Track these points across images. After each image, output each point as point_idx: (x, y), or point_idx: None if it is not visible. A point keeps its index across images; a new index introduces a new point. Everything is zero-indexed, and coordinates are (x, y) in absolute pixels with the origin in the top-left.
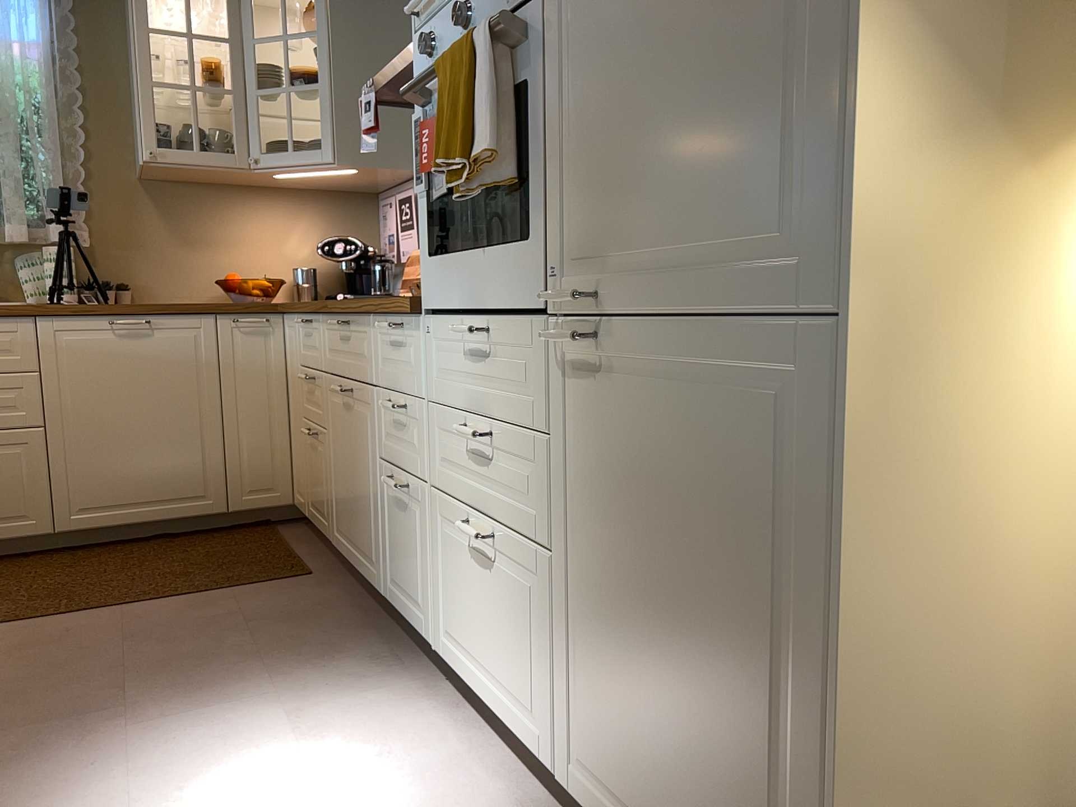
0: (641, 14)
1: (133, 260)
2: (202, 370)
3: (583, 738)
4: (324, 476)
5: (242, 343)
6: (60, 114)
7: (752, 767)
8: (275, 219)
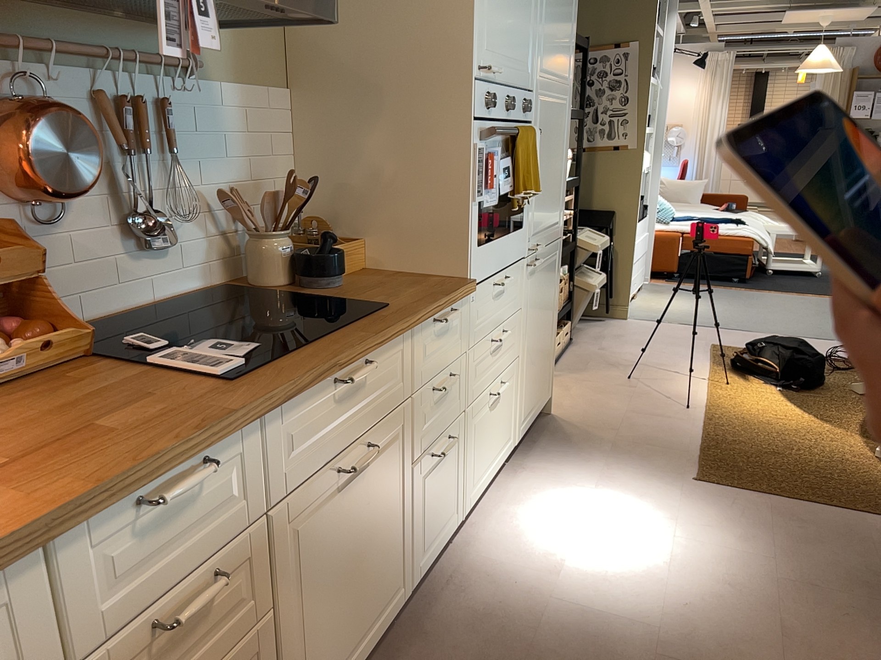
0: (548, 154)
1: None
2: None
3: (522, 411)
4: None
5: None
6: None
7: (548, 350)
8: None
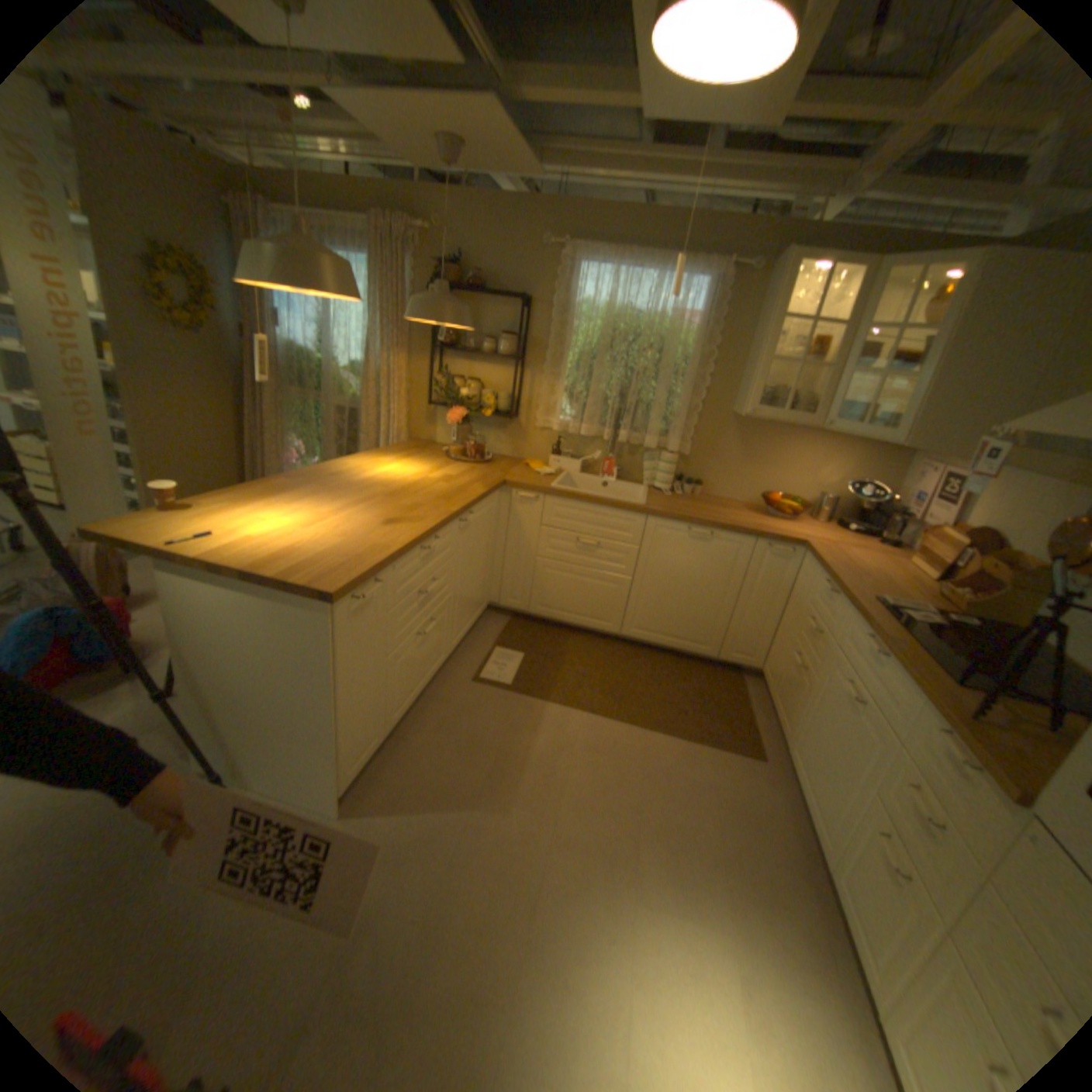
0: None
1: (710, 466)
2: (735, 571)
3: None
4: (802, 704)
5: (769, 561)
6: (698, 363)
7: None
8: (821, 453)
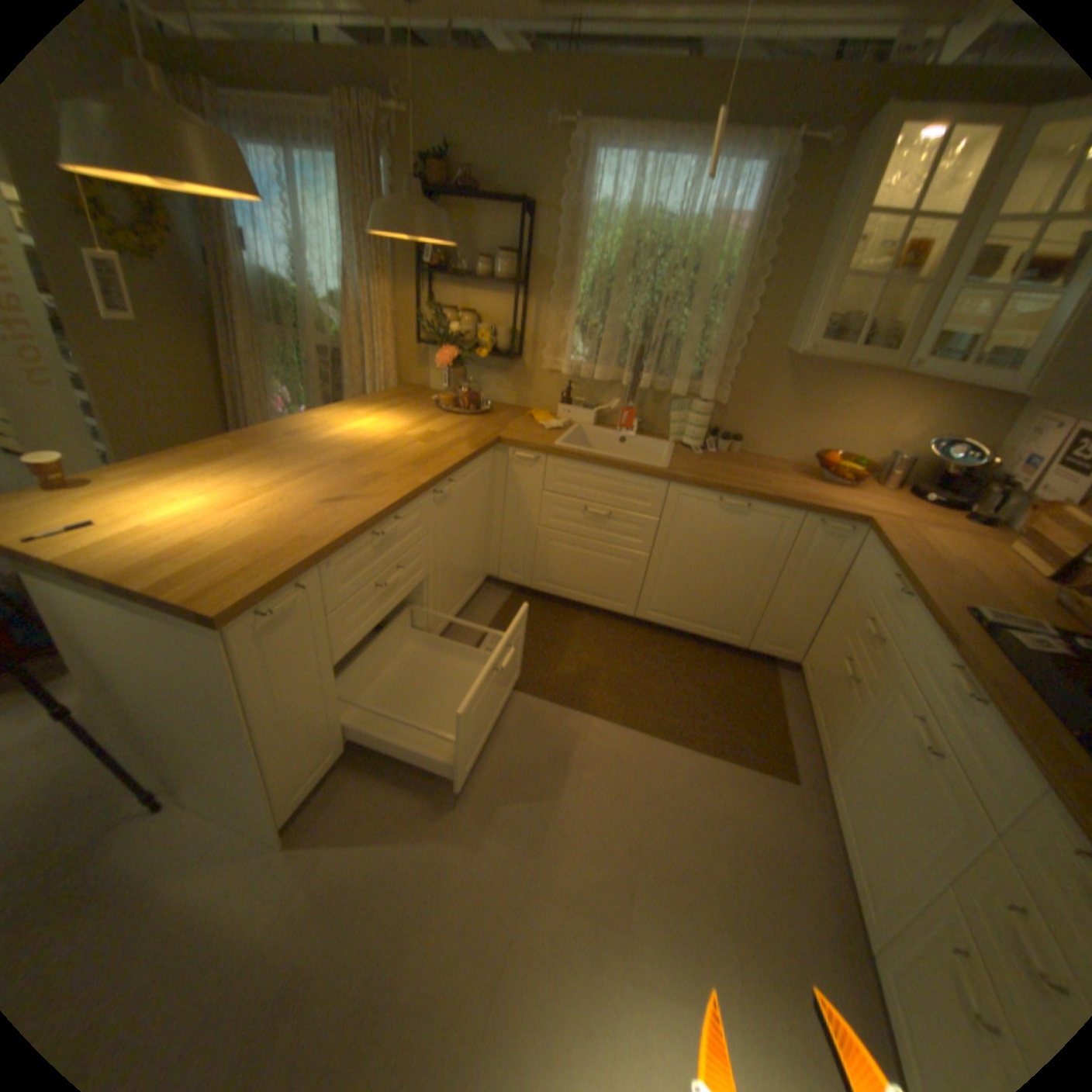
0: None
1: (753, 417)
2: (776, 551)
3: None
4: (849, 724)
5: (820, 540)
6: (745, 283)
7: None
8: (899, 401)
